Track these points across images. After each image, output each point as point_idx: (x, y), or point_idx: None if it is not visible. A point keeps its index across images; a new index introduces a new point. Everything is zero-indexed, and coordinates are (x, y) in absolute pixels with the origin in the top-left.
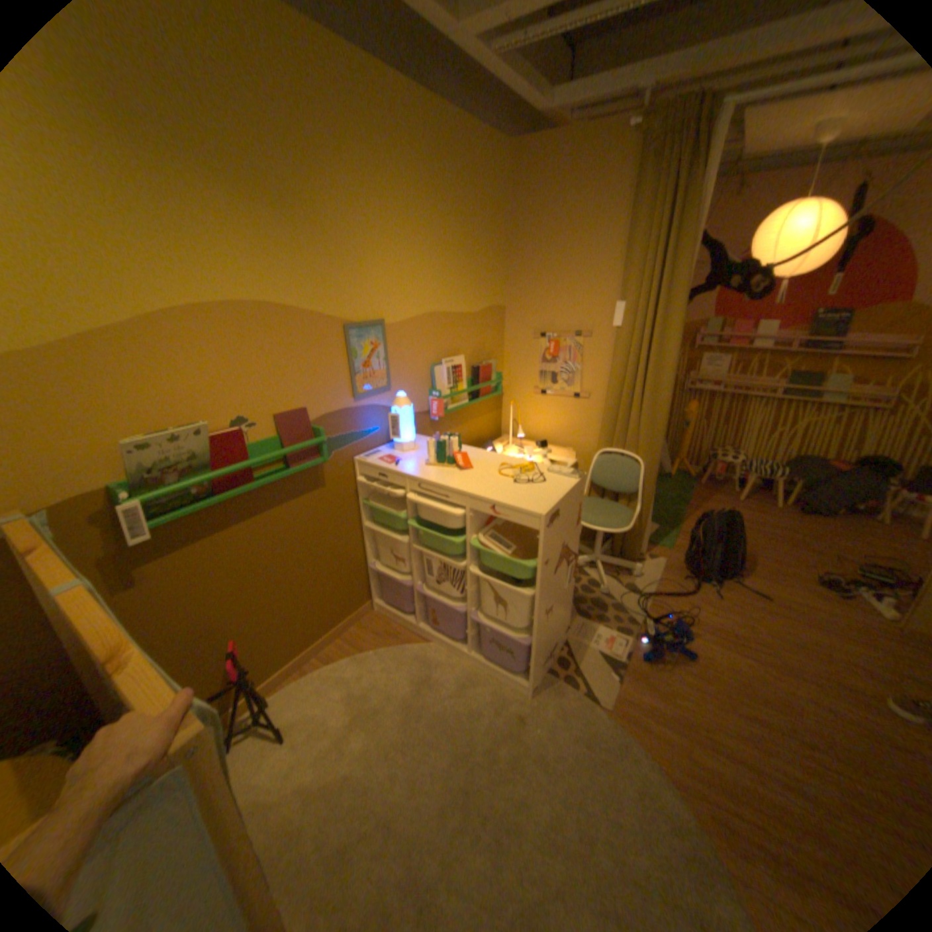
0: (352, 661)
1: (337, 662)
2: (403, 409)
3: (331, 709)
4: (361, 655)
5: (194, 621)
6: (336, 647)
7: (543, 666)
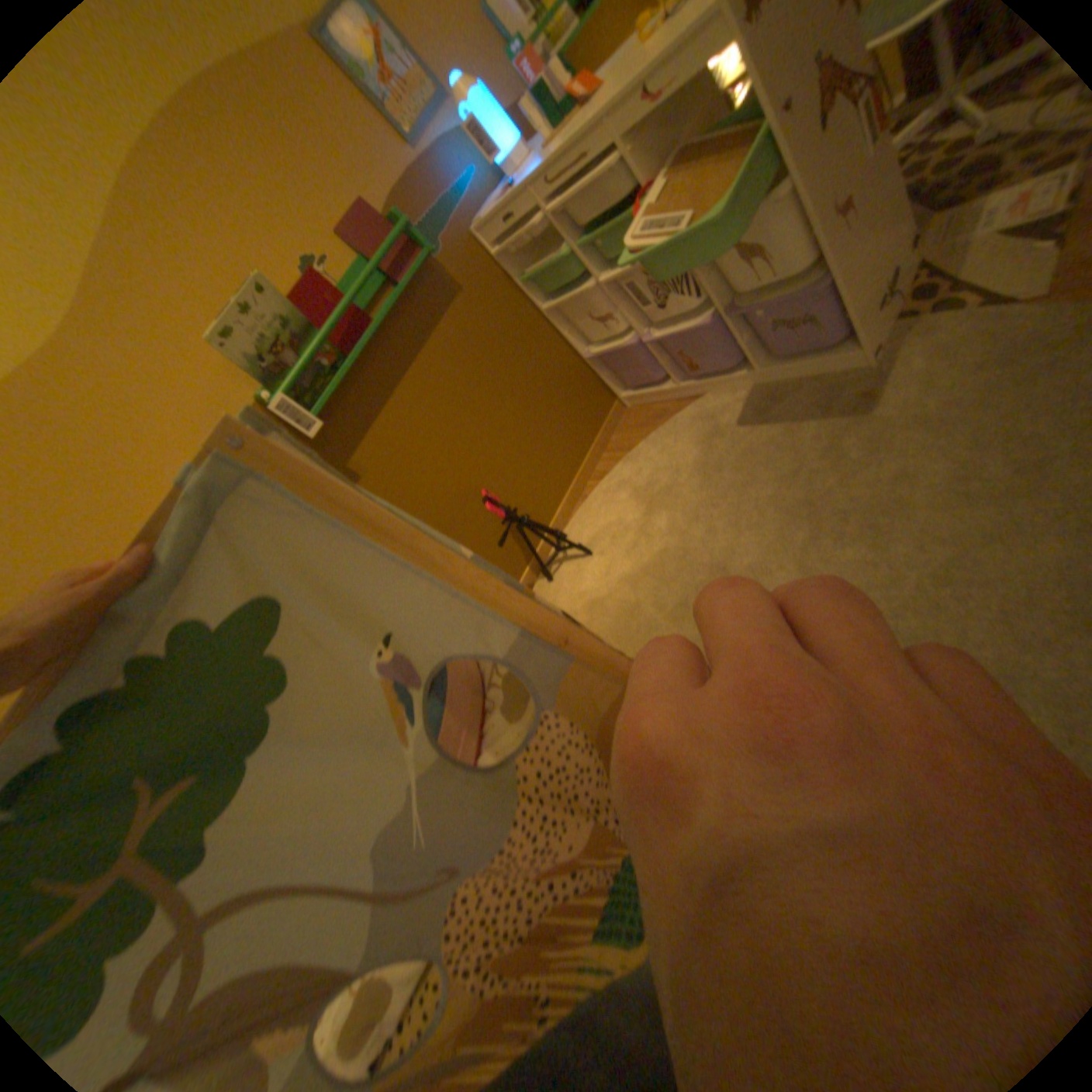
0: (625, 462)
1: (612, 471)
2: (471, 96)
3: (623, 509)
4: (632, 452)
5: (438, 489)
6: (605, 460)
7: (882, 309)
